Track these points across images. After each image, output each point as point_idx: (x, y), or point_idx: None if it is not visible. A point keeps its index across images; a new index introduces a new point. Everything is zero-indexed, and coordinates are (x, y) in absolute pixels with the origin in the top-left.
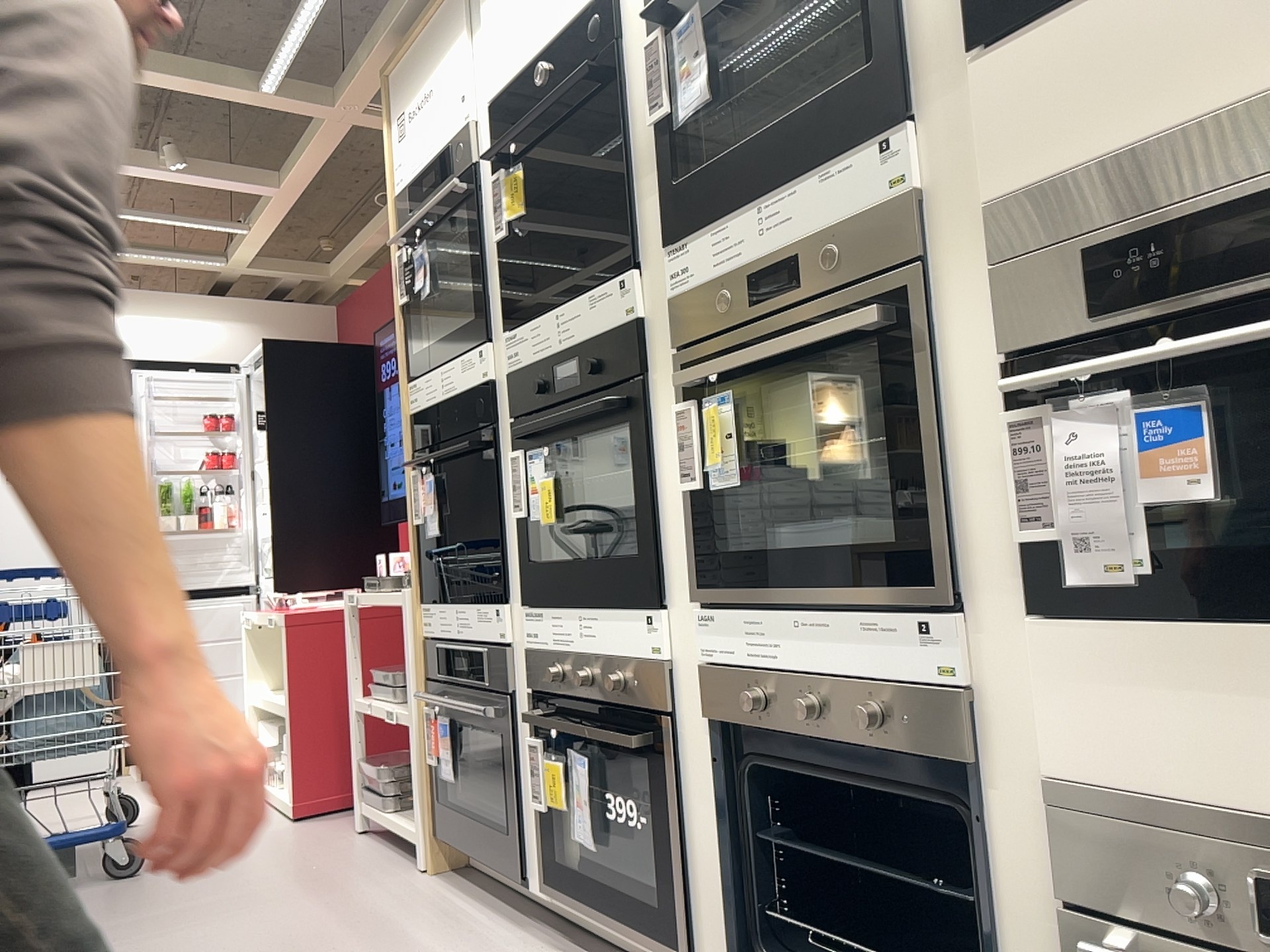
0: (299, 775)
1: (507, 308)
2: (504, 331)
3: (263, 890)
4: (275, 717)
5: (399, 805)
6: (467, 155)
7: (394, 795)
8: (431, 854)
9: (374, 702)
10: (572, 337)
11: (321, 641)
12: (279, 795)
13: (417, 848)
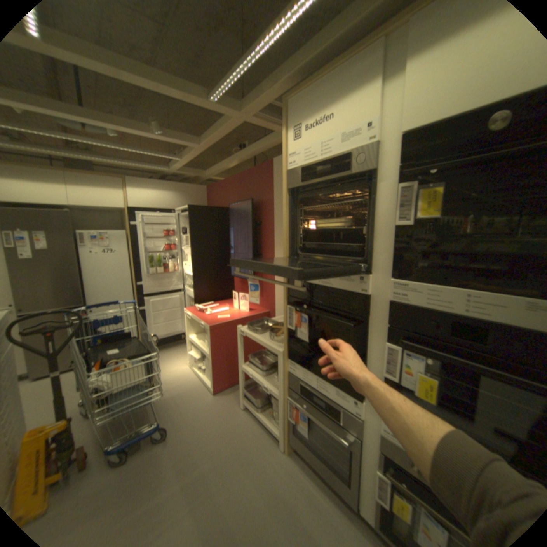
0: (214, 381)
1: (397, 264)
2: (388, 274)
3: (221, 464)
4: (201, 354)
5: (261, 409)
6: (370, 161)
7: (261, 408)
8: (287, 450)
9: (252, 372)
10: (490, 316)
11: (221, 334)
12: (205, 382)
13: (280, 444)
